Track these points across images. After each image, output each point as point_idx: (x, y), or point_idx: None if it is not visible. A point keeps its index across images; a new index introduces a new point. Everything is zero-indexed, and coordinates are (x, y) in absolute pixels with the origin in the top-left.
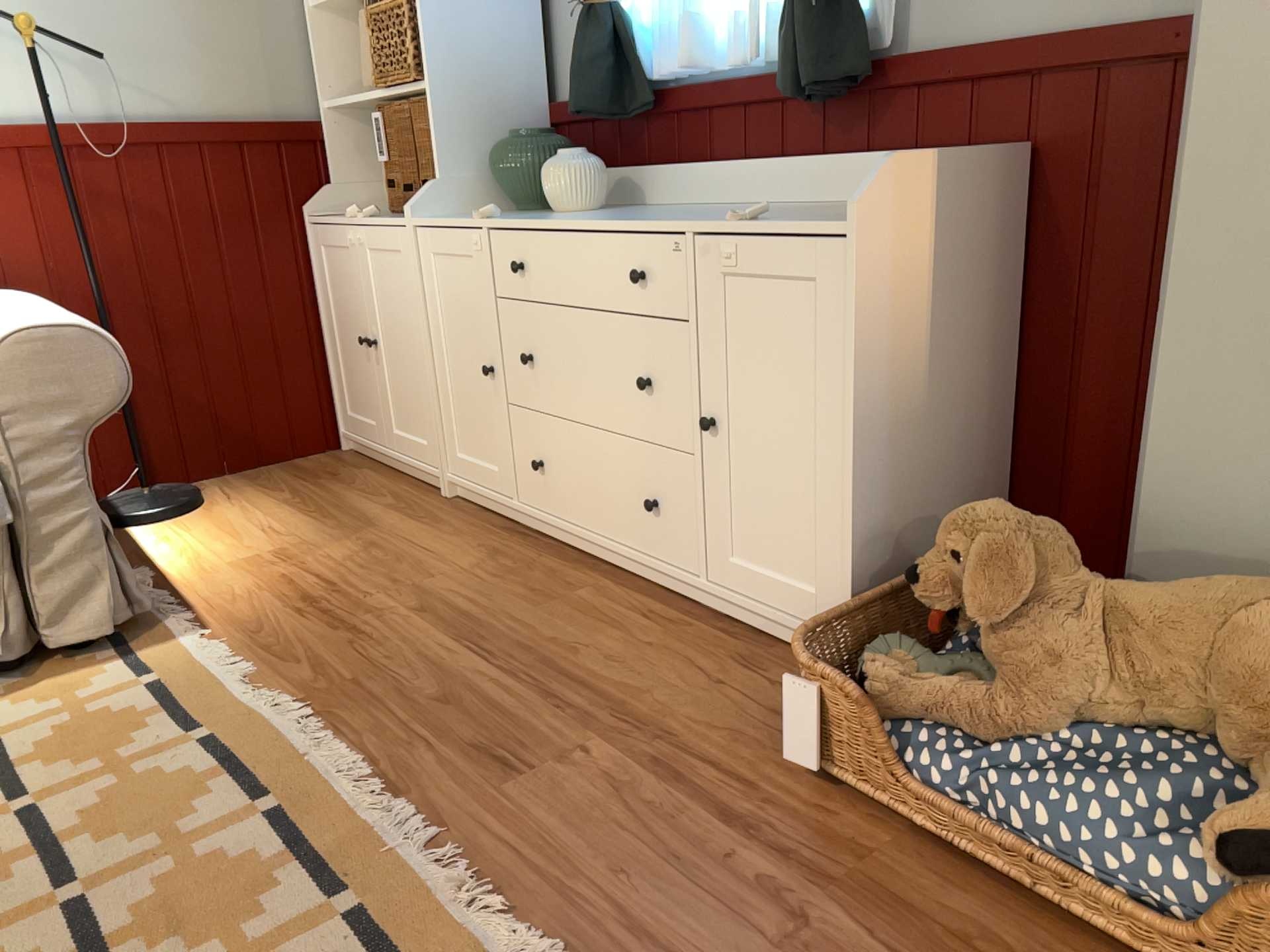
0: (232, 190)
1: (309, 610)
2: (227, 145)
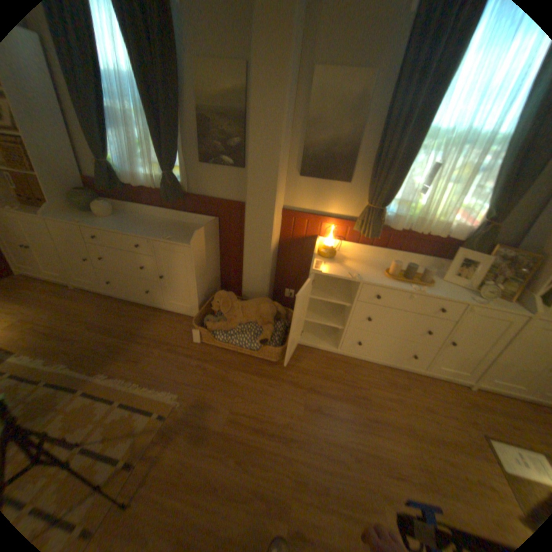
0: None
1: (49, 338)
2: None
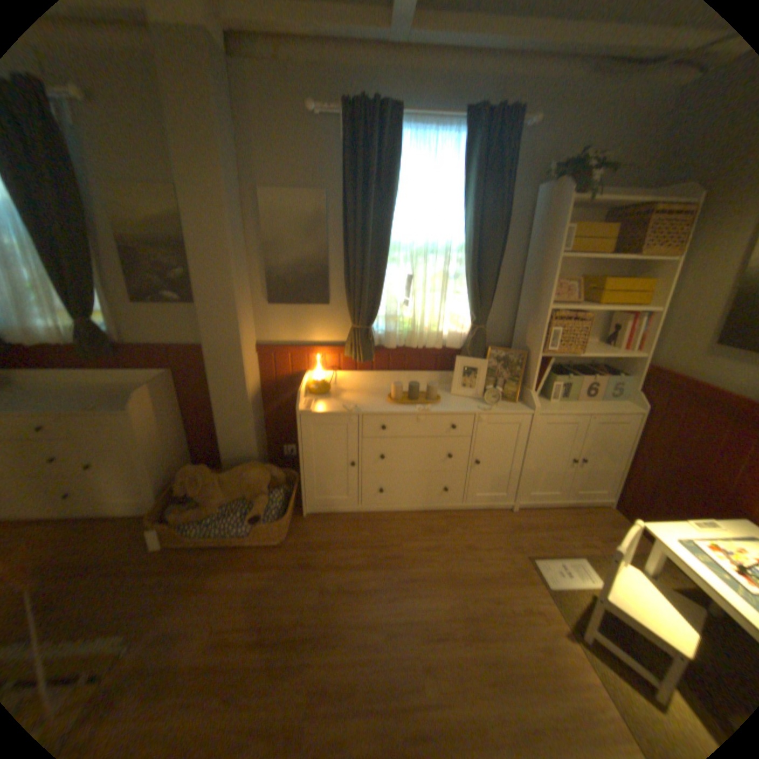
0: None
1: None
2: None
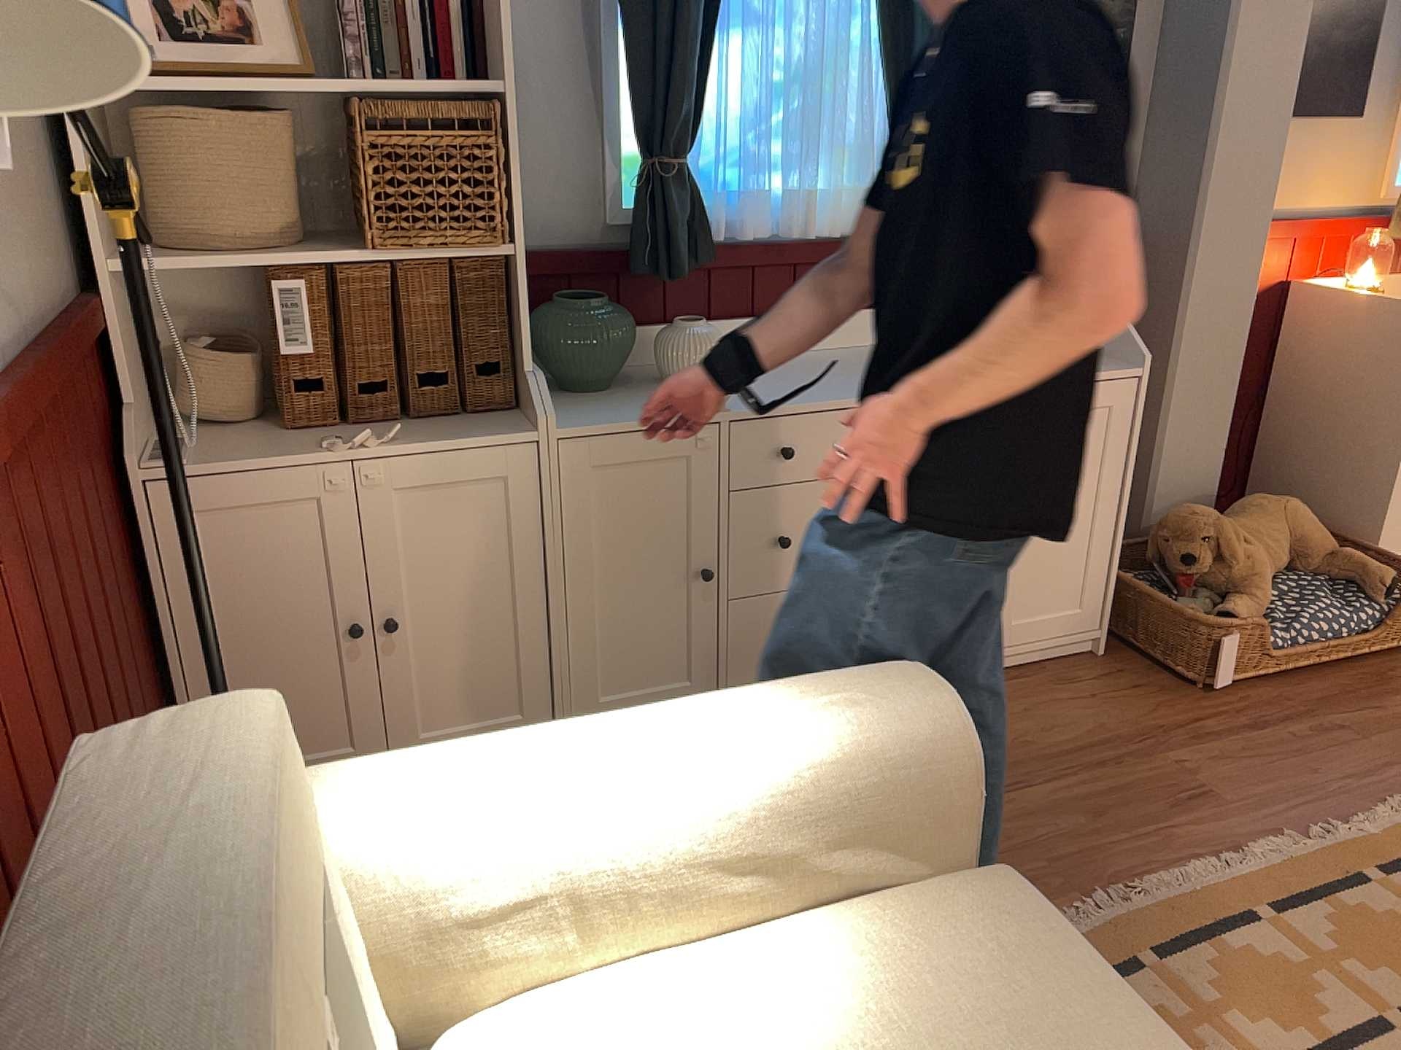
0: (80, 454)
1: None
2: (72, 369)
